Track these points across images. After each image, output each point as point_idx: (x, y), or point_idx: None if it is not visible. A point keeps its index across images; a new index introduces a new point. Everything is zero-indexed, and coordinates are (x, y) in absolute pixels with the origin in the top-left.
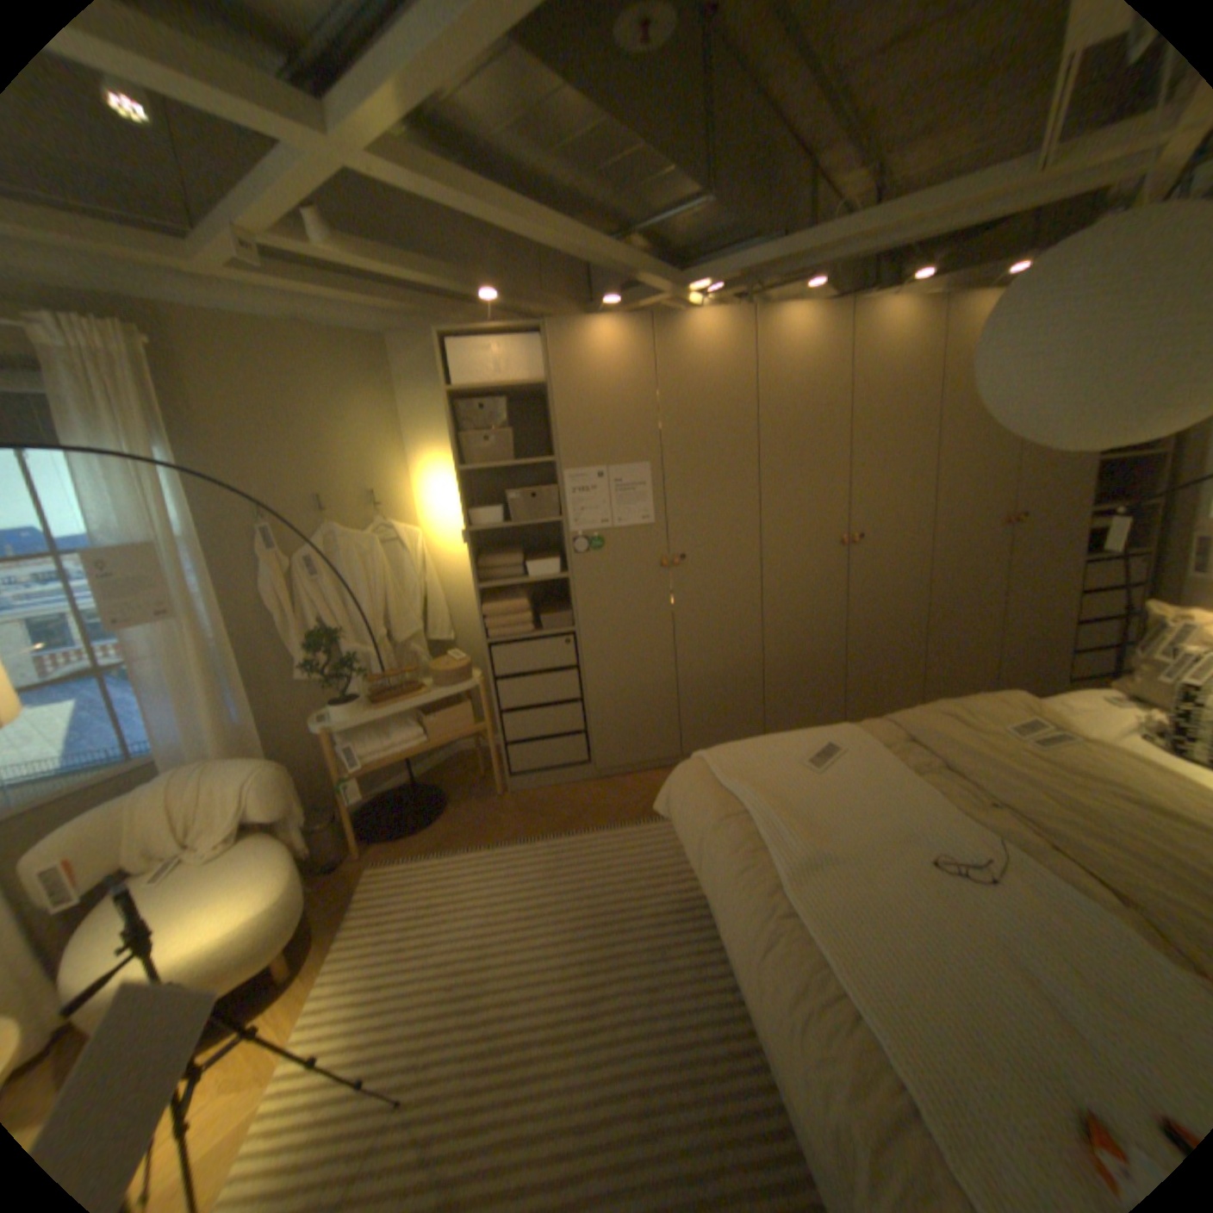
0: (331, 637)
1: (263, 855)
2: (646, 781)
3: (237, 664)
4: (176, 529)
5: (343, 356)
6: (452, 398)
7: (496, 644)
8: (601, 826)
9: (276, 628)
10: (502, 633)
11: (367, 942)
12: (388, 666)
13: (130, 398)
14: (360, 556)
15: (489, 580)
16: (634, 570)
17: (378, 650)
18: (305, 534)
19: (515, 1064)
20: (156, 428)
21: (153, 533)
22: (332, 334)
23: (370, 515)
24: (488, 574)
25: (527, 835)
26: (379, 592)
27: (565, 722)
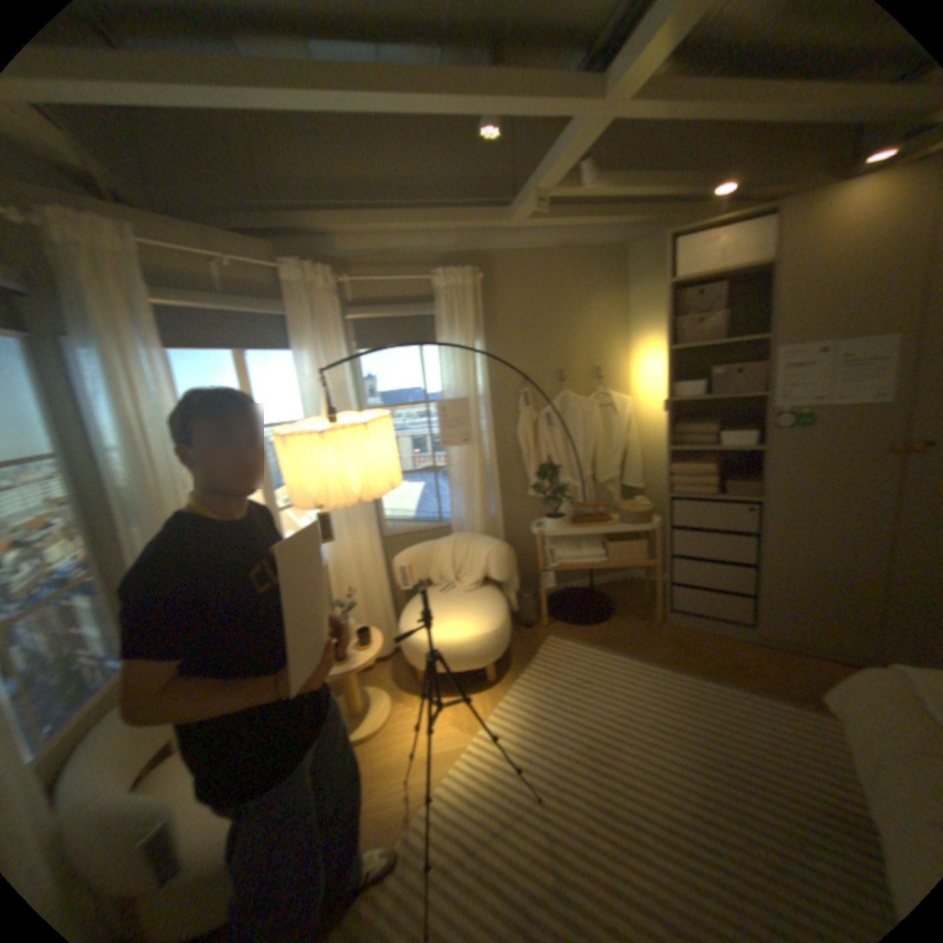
0: (554, 470)
1: (494, 600)
2: (821, 669)
3: (499, 478)
4: (481, 391)
5: (595, 266)
6: (675, 288)
7: (679, 498)
8: (755, 690)
9: (523, 458)
10: (686, 490)
11: (543, 684)
12: (589, 499)
13: (470, 312)
14: (583, 416)
15: (682, 444)
16: (852, 451)
17: (584, 485)
18: (550, 397)
19: (629, 837)
20: (480, 329)
21: (469, 393)
22: (590, 251)
23: (595, 385)
24: (682, 439)
25: (677, 666)
26: (592, 443)
27: (735, 583)
